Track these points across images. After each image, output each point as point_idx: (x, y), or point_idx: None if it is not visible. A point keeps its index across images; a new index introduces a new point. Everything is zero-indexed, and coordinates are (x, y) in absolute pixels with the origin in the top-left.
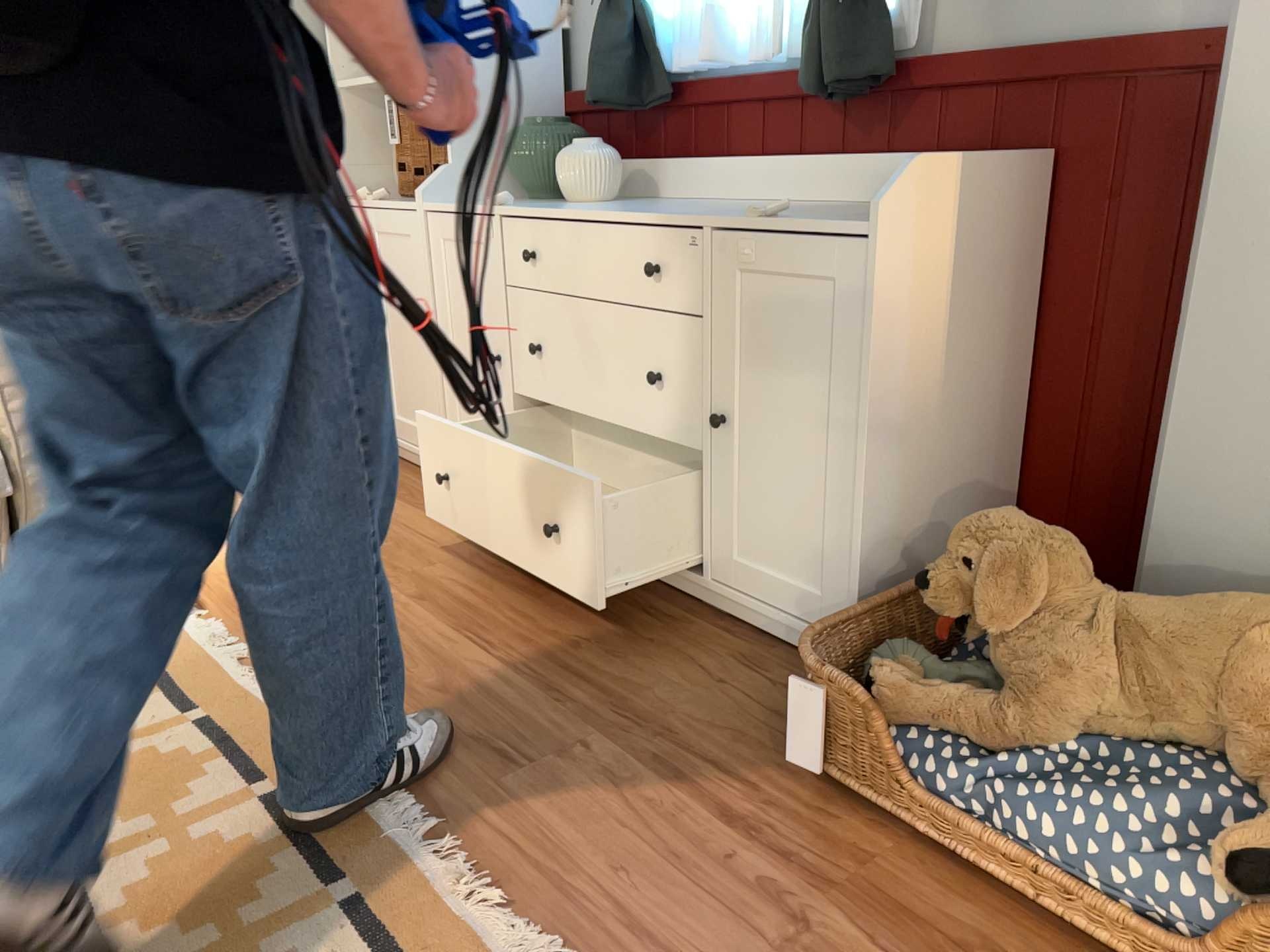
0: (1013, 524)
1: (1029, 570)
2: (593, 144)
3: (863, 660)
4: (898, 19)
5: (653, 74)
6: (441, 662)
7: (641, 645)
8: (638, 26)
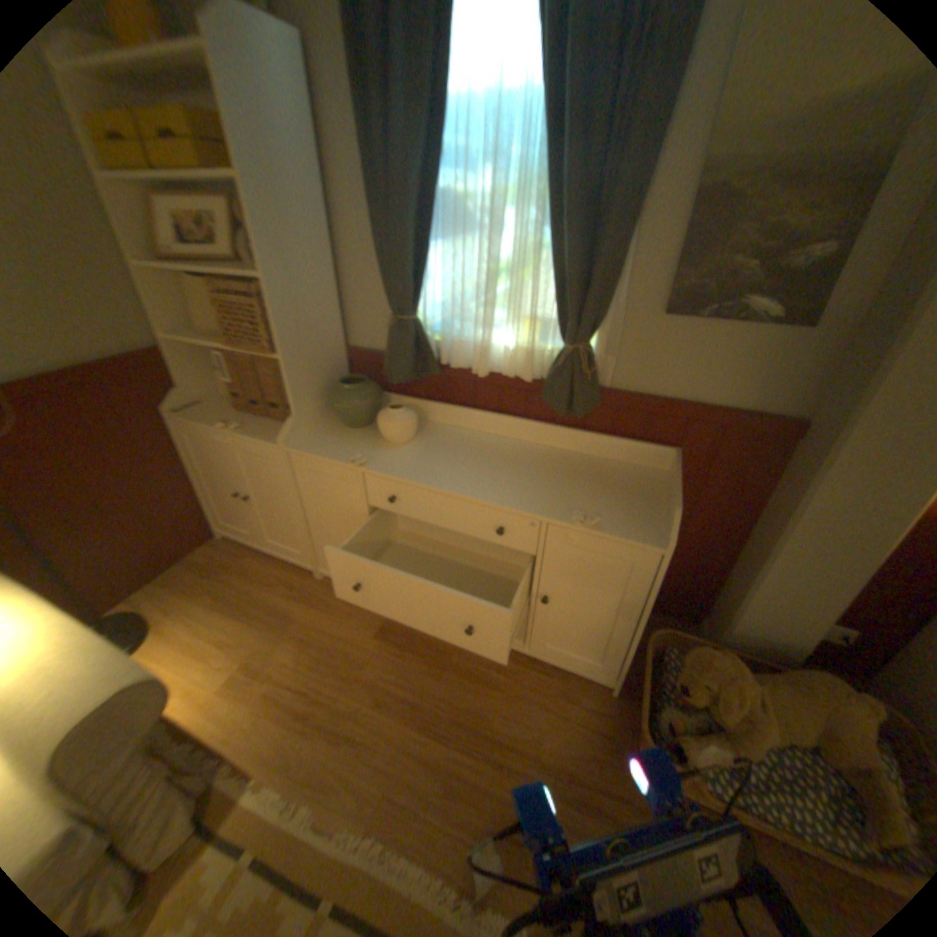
0: (724, 666)
1: (740, 693)
2: (402, 408)
3: (658, 726)
4: (598, 365)
5: (428, 359)
6: (429, 767)
7: (513, 702)
8: (421, 335)
